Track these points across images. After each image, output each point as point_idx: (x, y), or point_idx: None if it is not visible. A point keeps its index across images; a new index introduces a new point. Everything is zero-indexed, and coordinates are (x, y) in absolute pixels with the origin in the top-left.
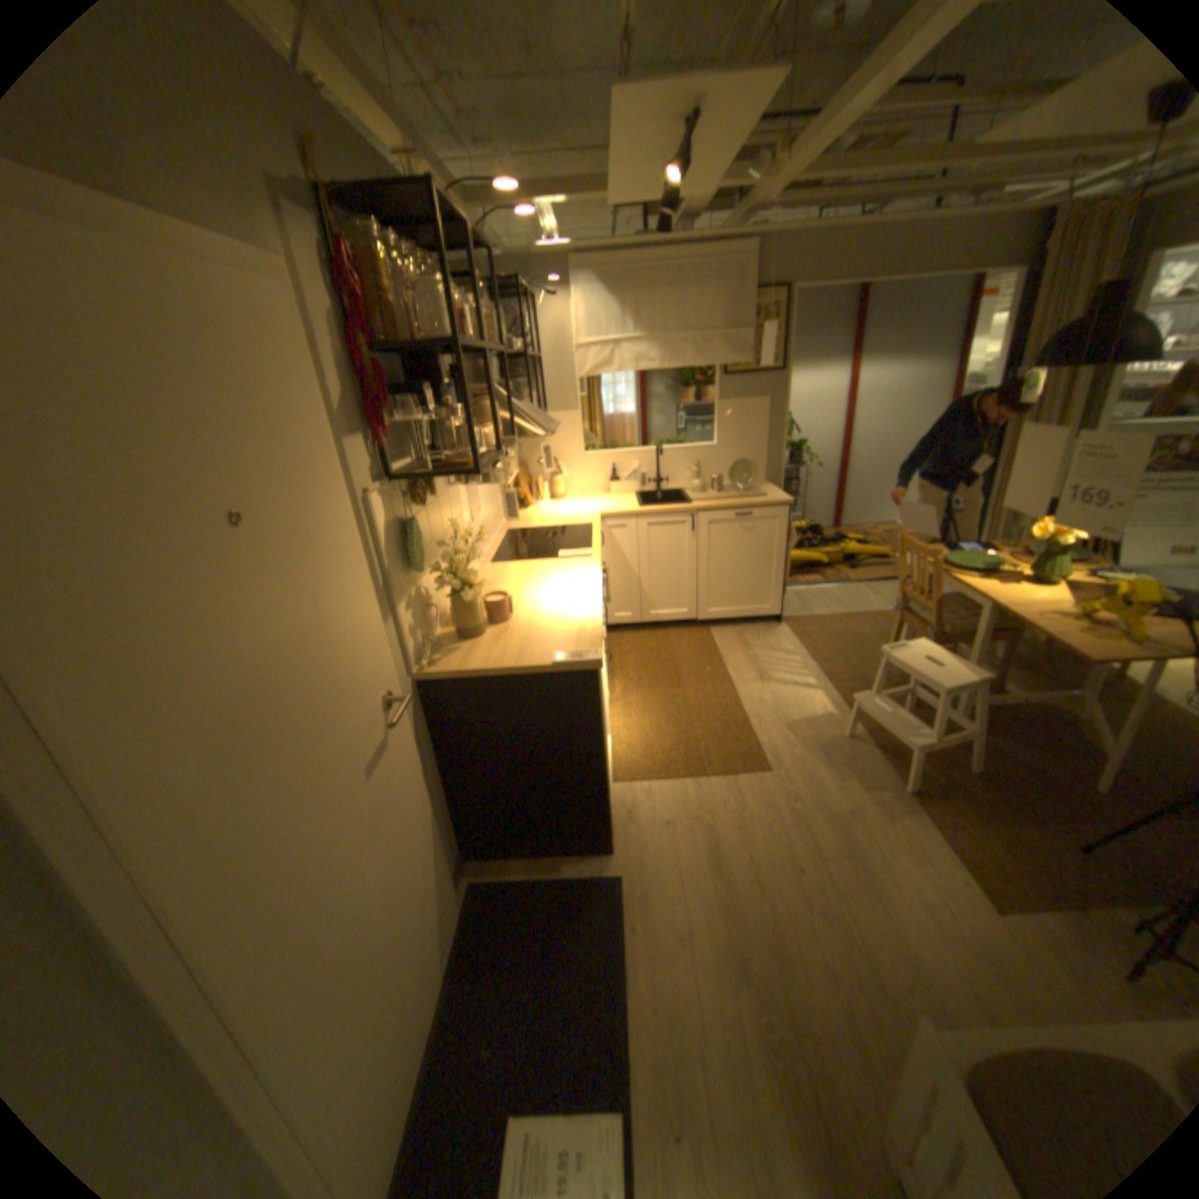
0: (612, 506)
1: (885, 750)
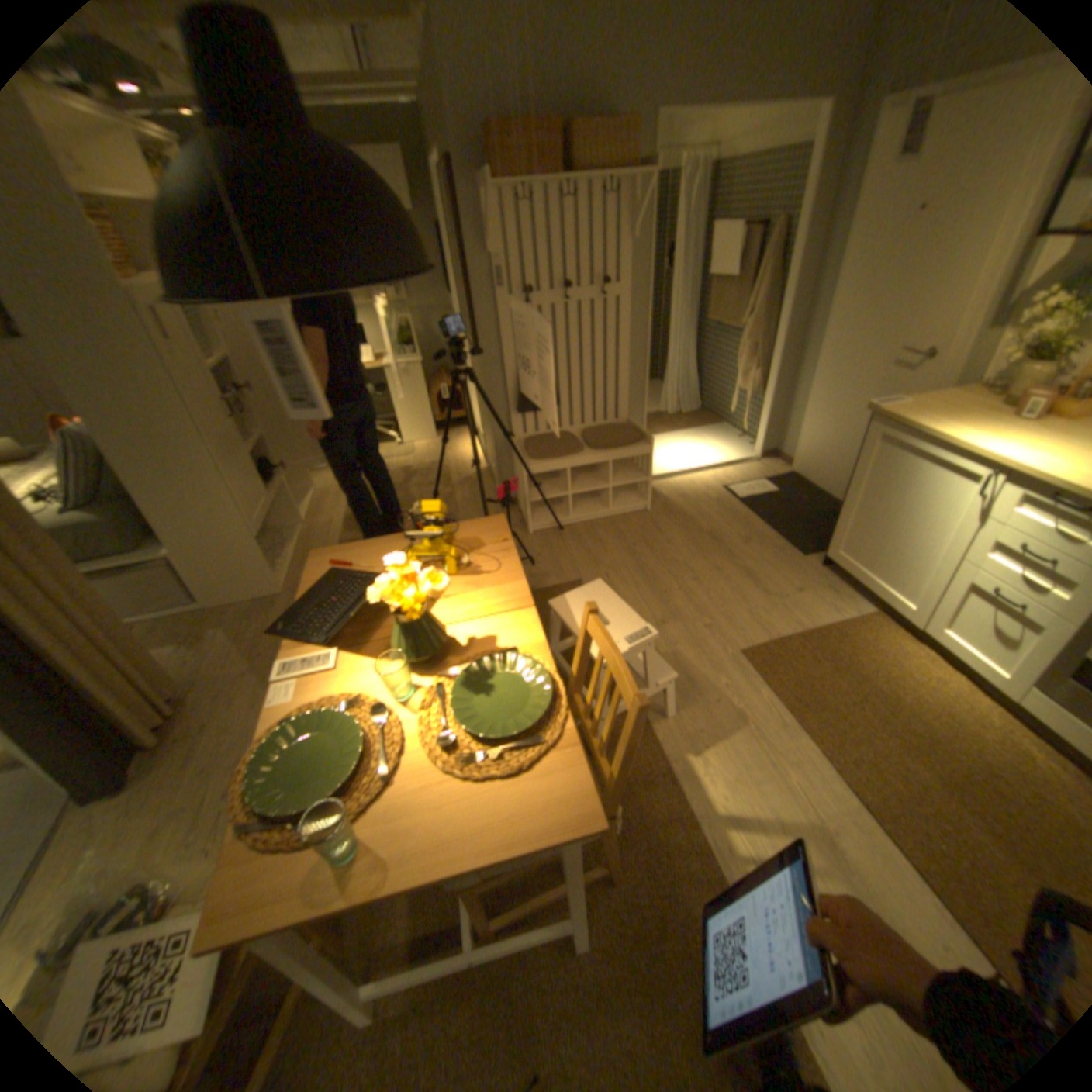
0: None
1: None
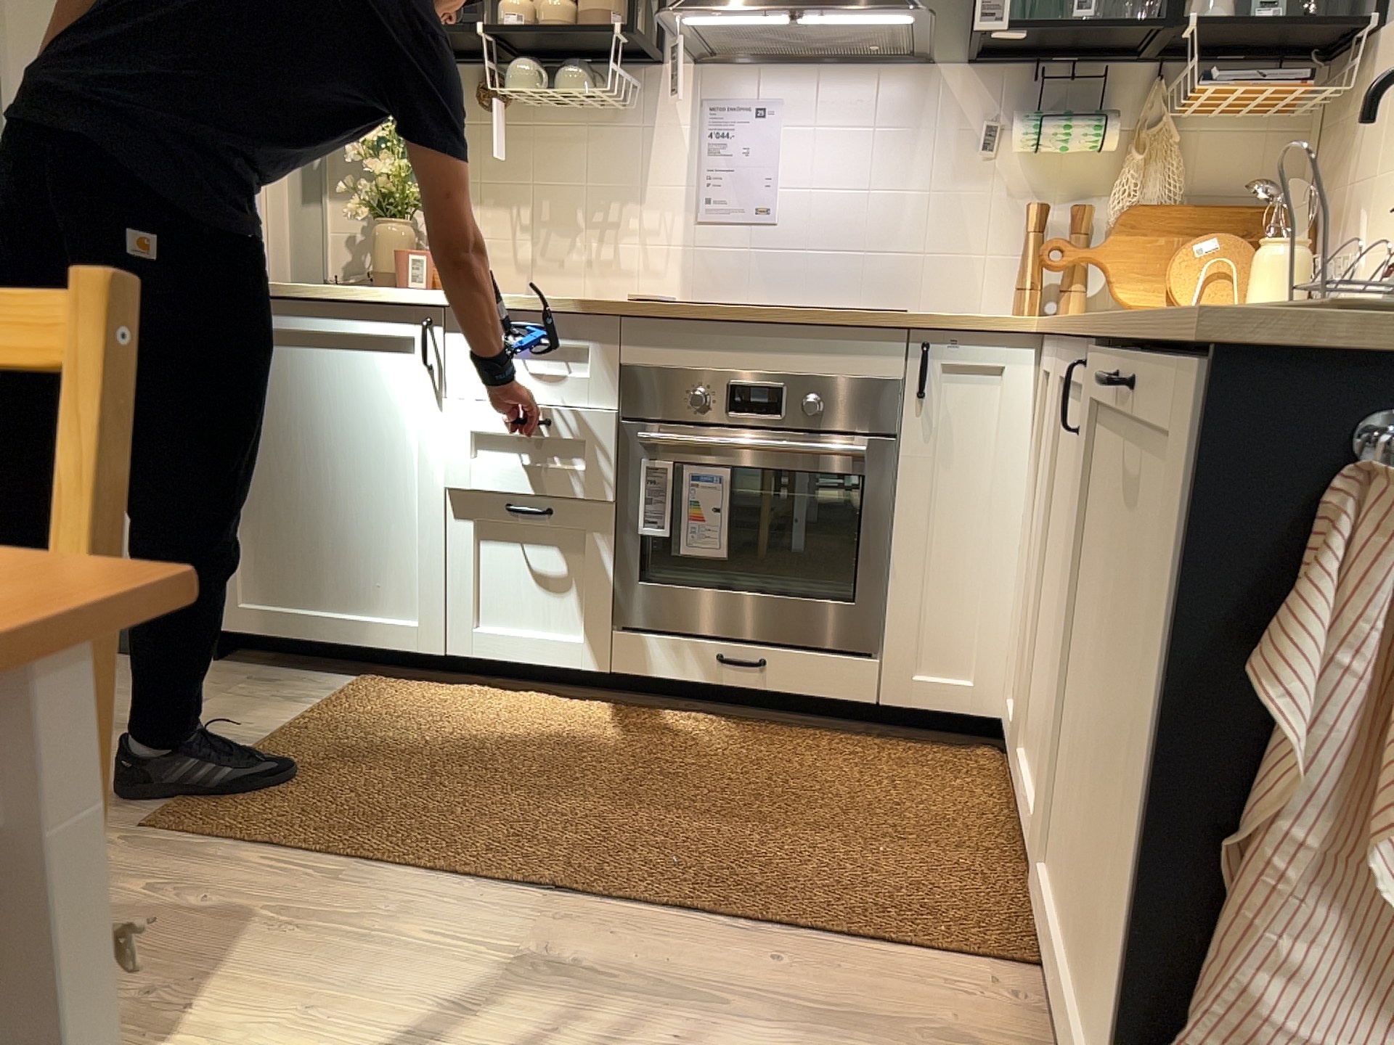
0: None
1: None
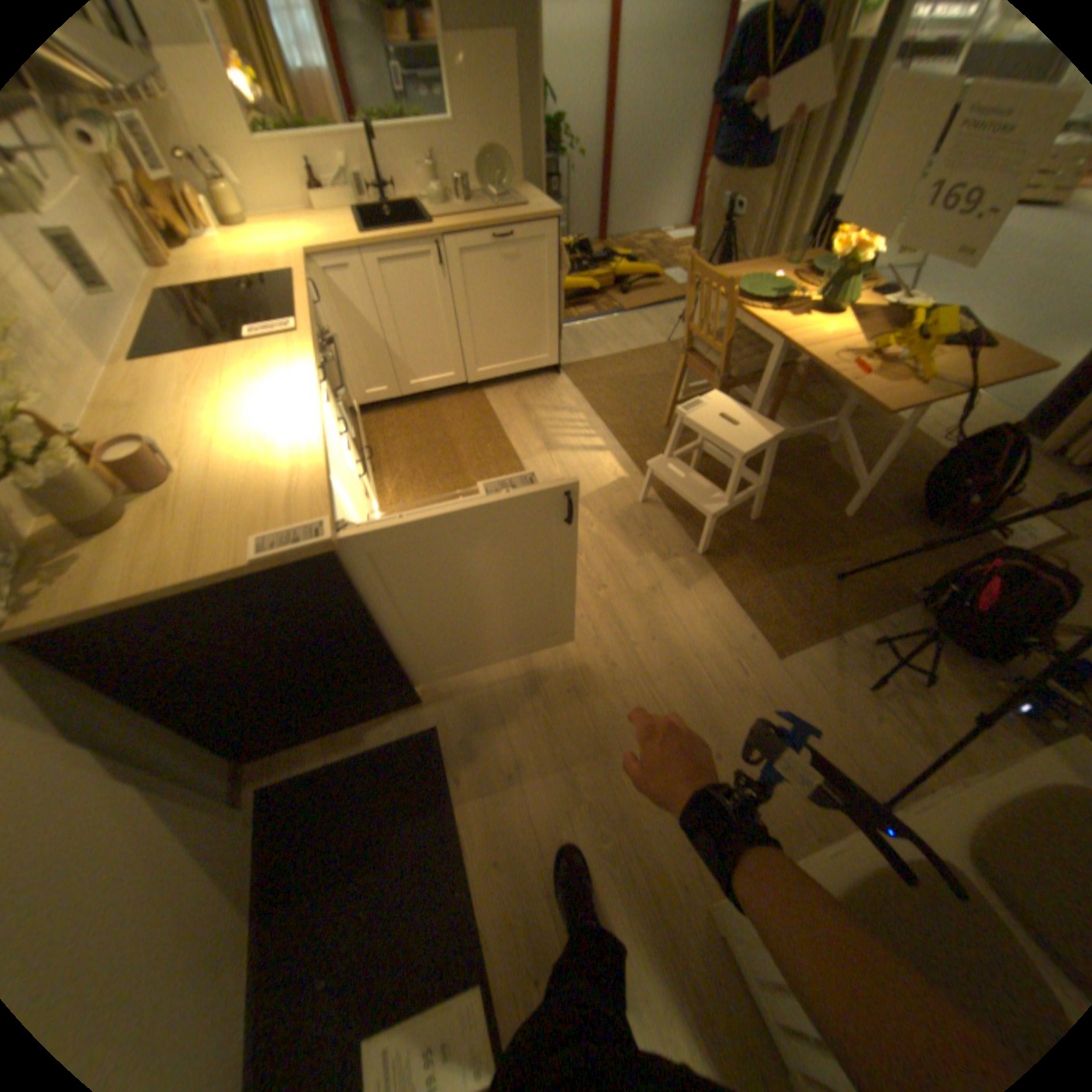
0: (321, 233)
1: (674, 511)
